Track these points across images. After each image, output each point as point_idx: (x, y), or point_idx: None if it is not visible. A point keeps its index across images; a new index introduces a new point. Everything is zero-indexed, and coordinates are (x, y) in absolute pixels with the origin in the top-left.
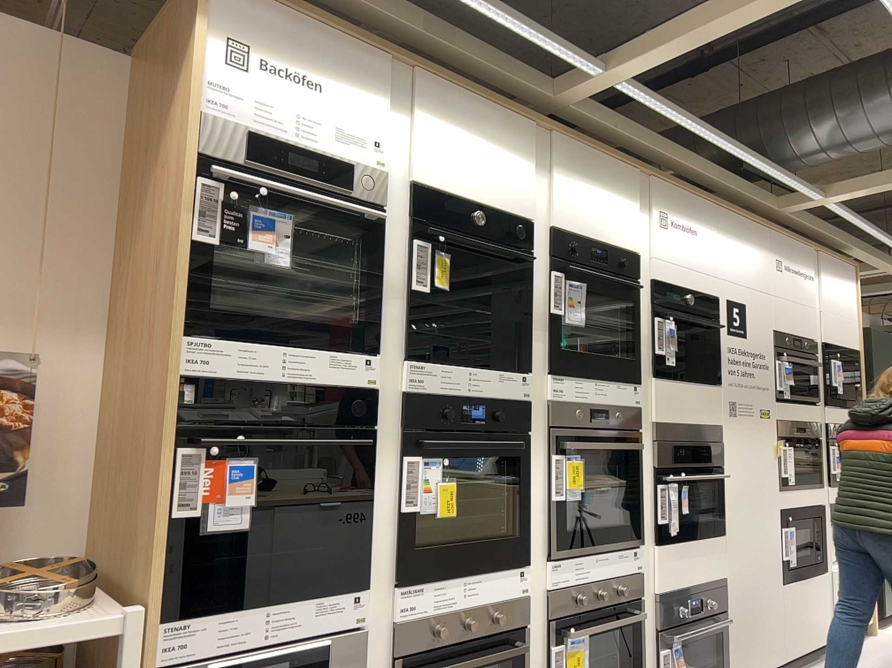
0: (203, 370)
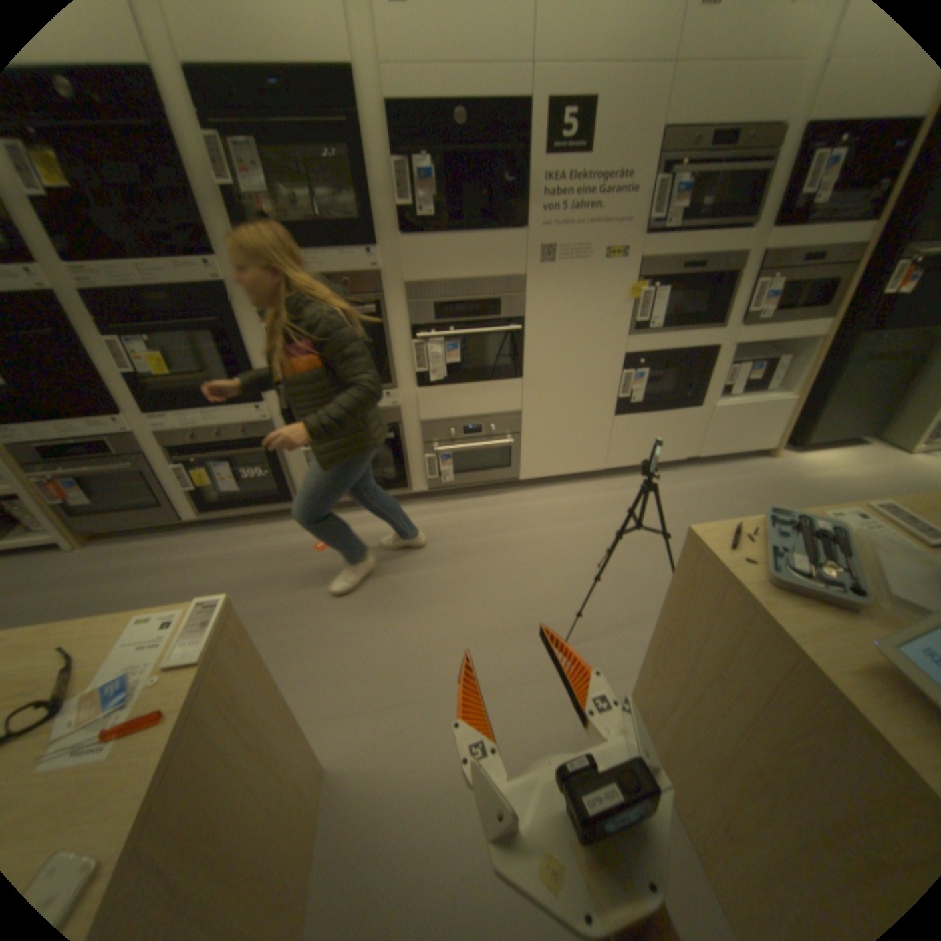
0: None
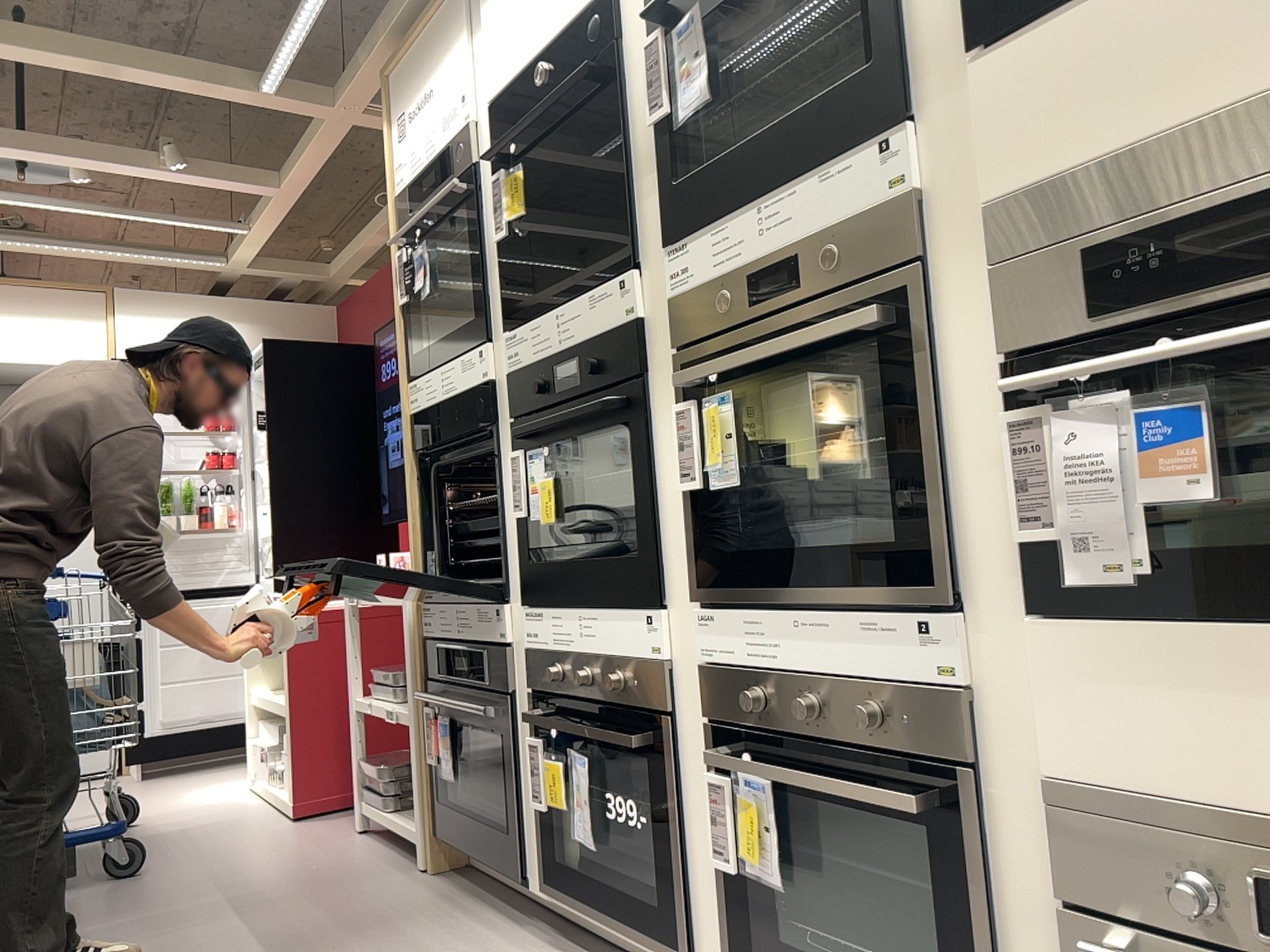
0: (409, 410)
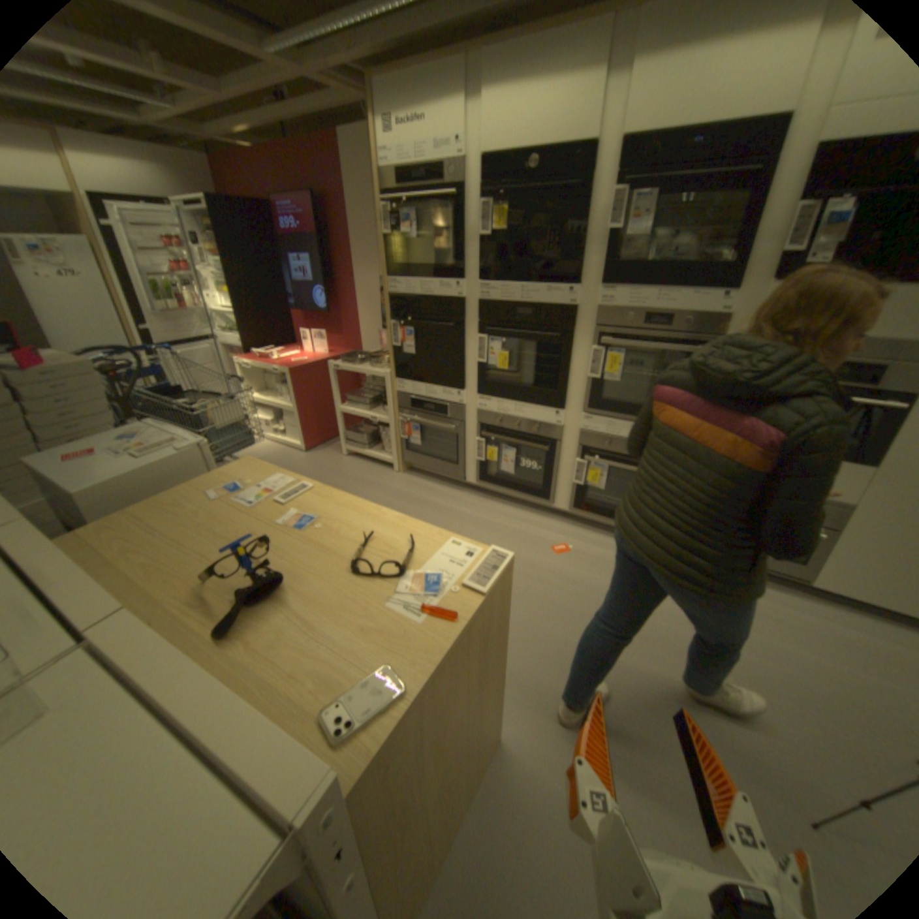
0: (388, 293)
